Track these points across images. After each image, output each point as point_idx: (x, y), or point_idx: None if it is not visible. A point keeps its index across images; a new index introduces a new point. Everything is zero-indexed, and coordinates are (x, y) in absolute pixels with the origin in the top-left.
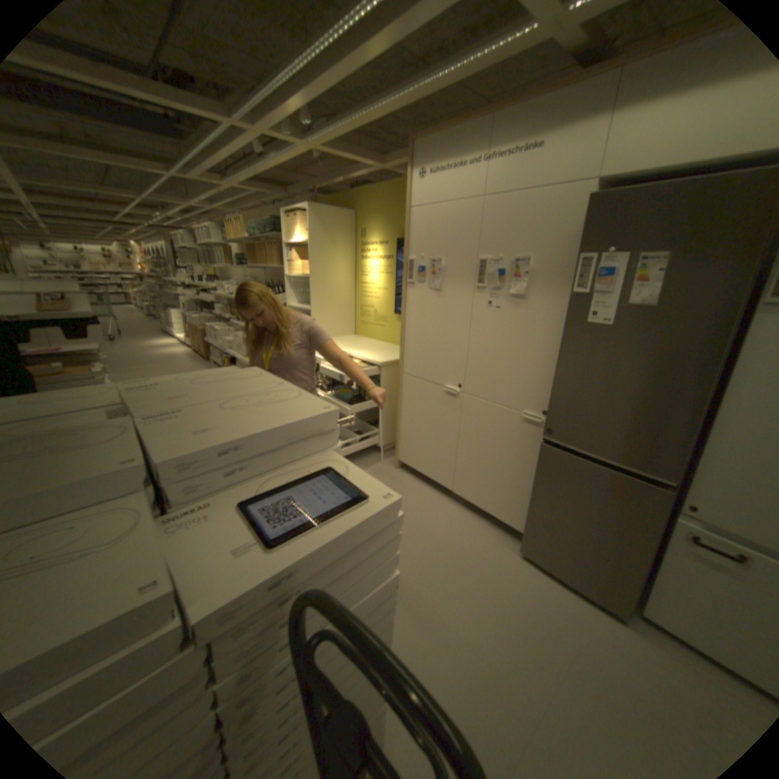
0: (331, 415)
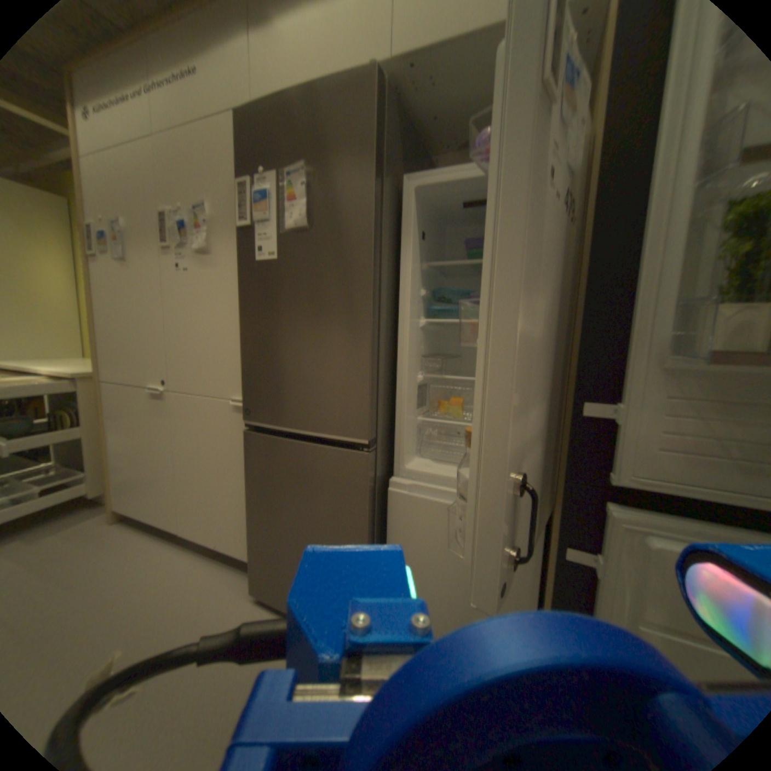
0: None
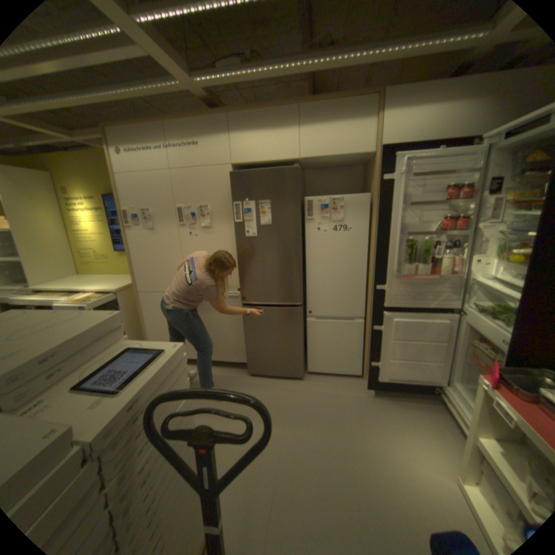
0: (114, 318)
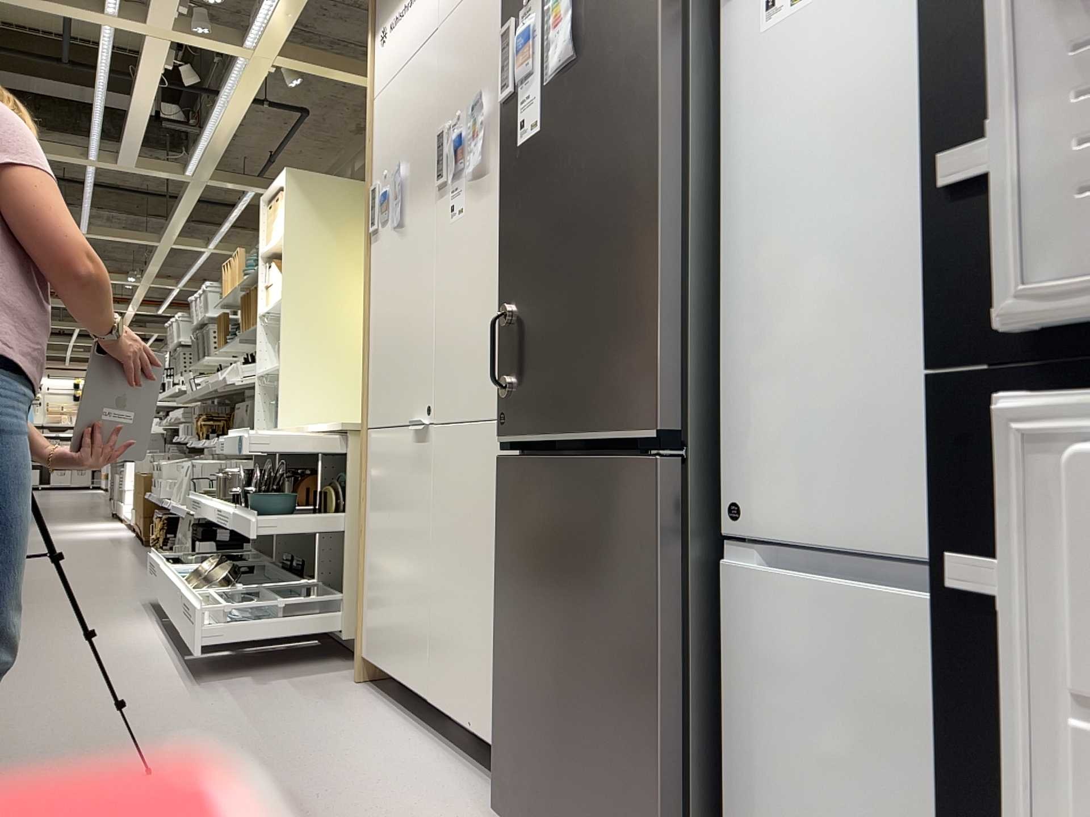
0: None
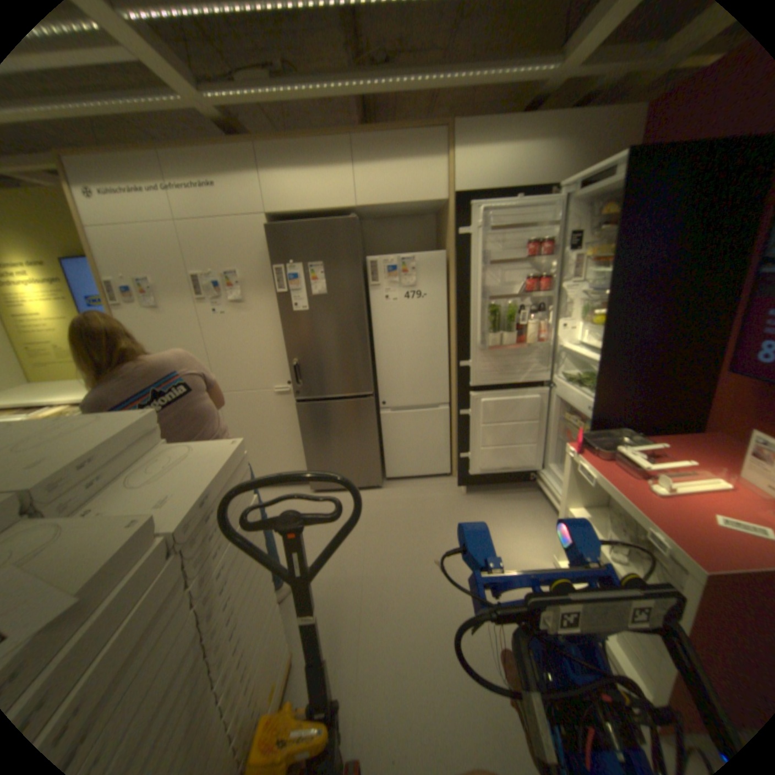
0: (146, 420)
